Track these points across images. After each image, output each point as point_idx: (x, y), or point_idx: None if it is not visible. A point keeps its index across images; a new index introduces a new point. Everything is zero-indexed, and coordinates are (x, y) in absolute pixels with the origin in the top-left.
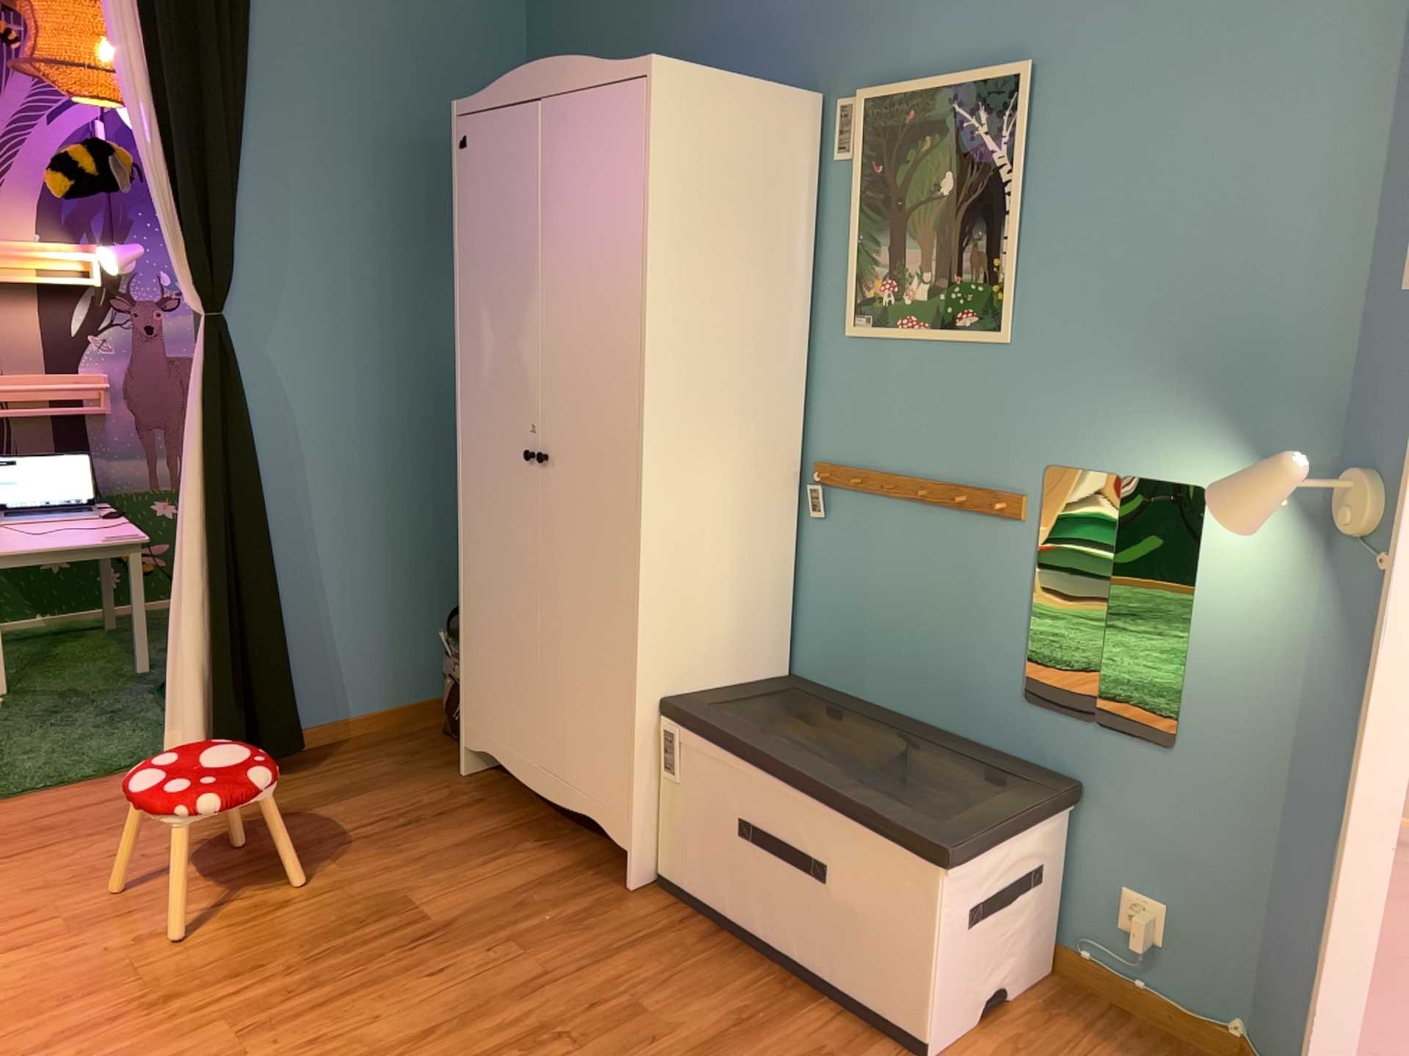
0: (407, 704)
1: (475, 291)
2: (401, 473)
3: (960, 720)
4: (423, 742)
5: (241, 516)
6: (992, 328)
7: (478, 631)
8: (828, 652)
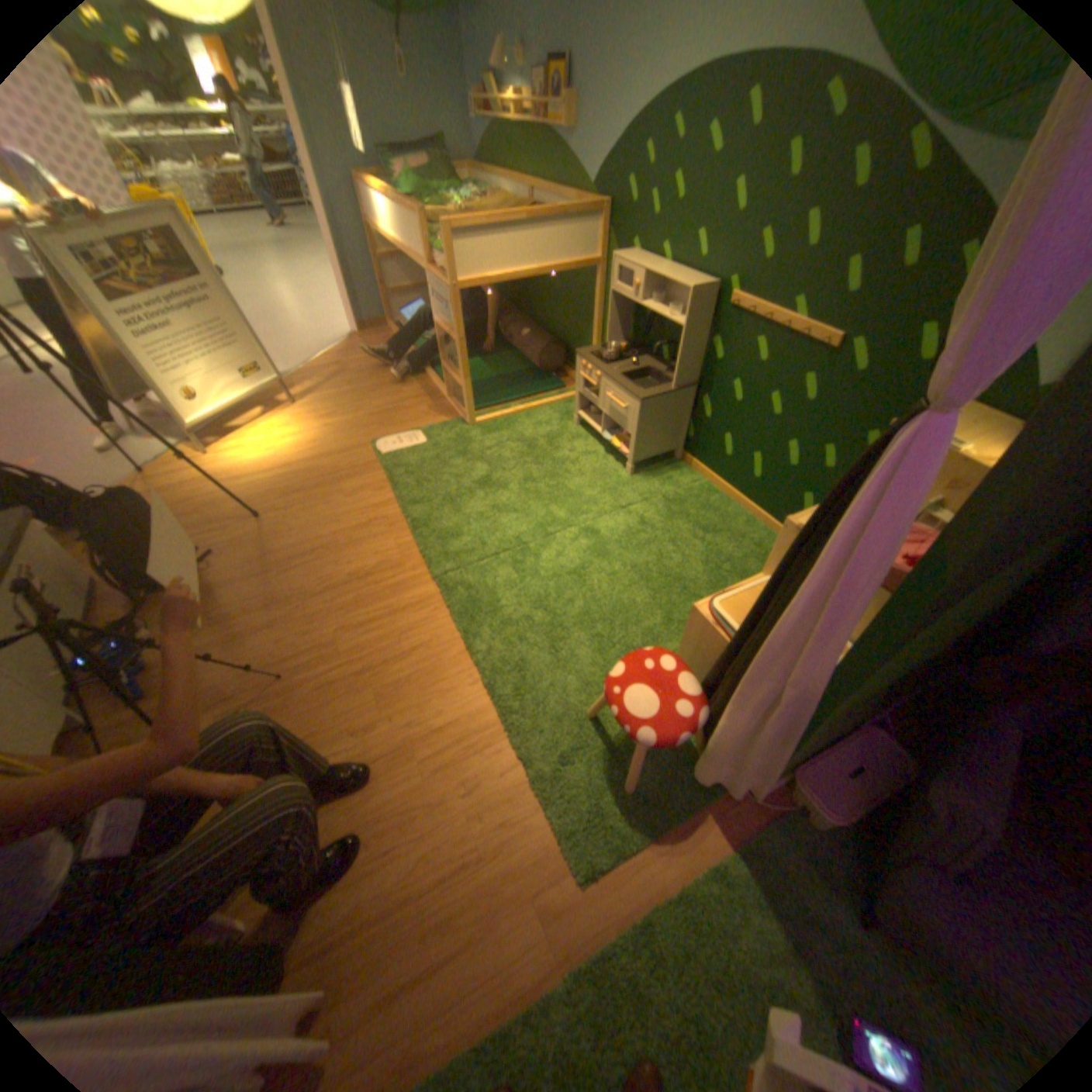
0: None
1: None
2: None
3: None
4: None
5: None
6: None
7: None
8: None
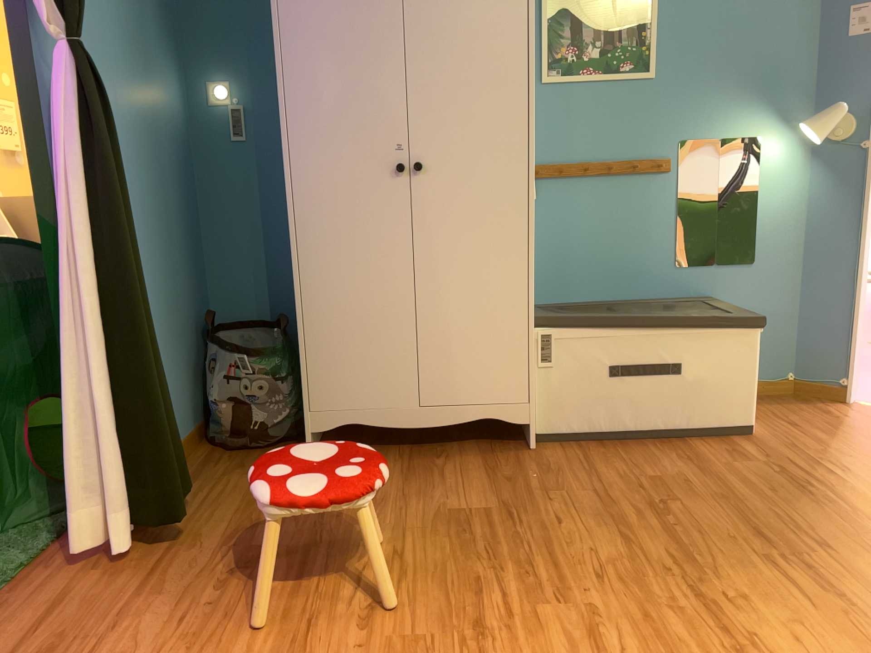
0: (184, 436)
1: (307, 44)
2: (157, 228)
3: (637, 290)
4: (231, 454)
5: (131, 258)
6: (643, 71)
7: (328, 327)
8: (542, 282)
